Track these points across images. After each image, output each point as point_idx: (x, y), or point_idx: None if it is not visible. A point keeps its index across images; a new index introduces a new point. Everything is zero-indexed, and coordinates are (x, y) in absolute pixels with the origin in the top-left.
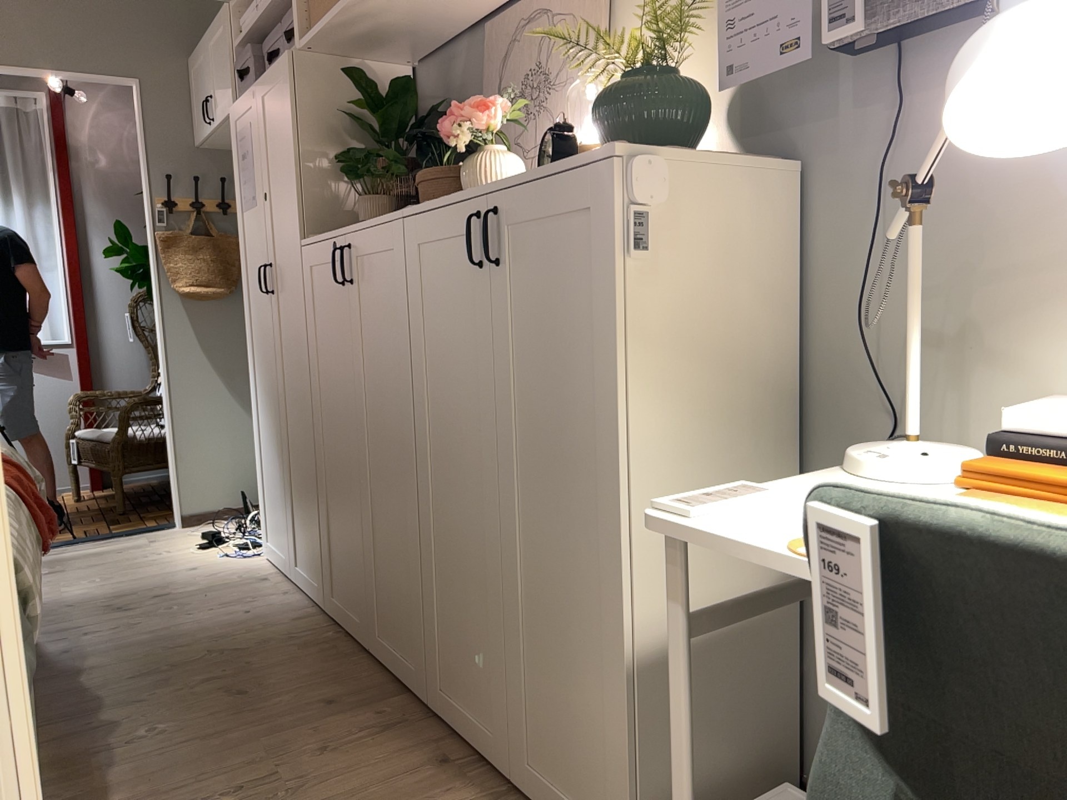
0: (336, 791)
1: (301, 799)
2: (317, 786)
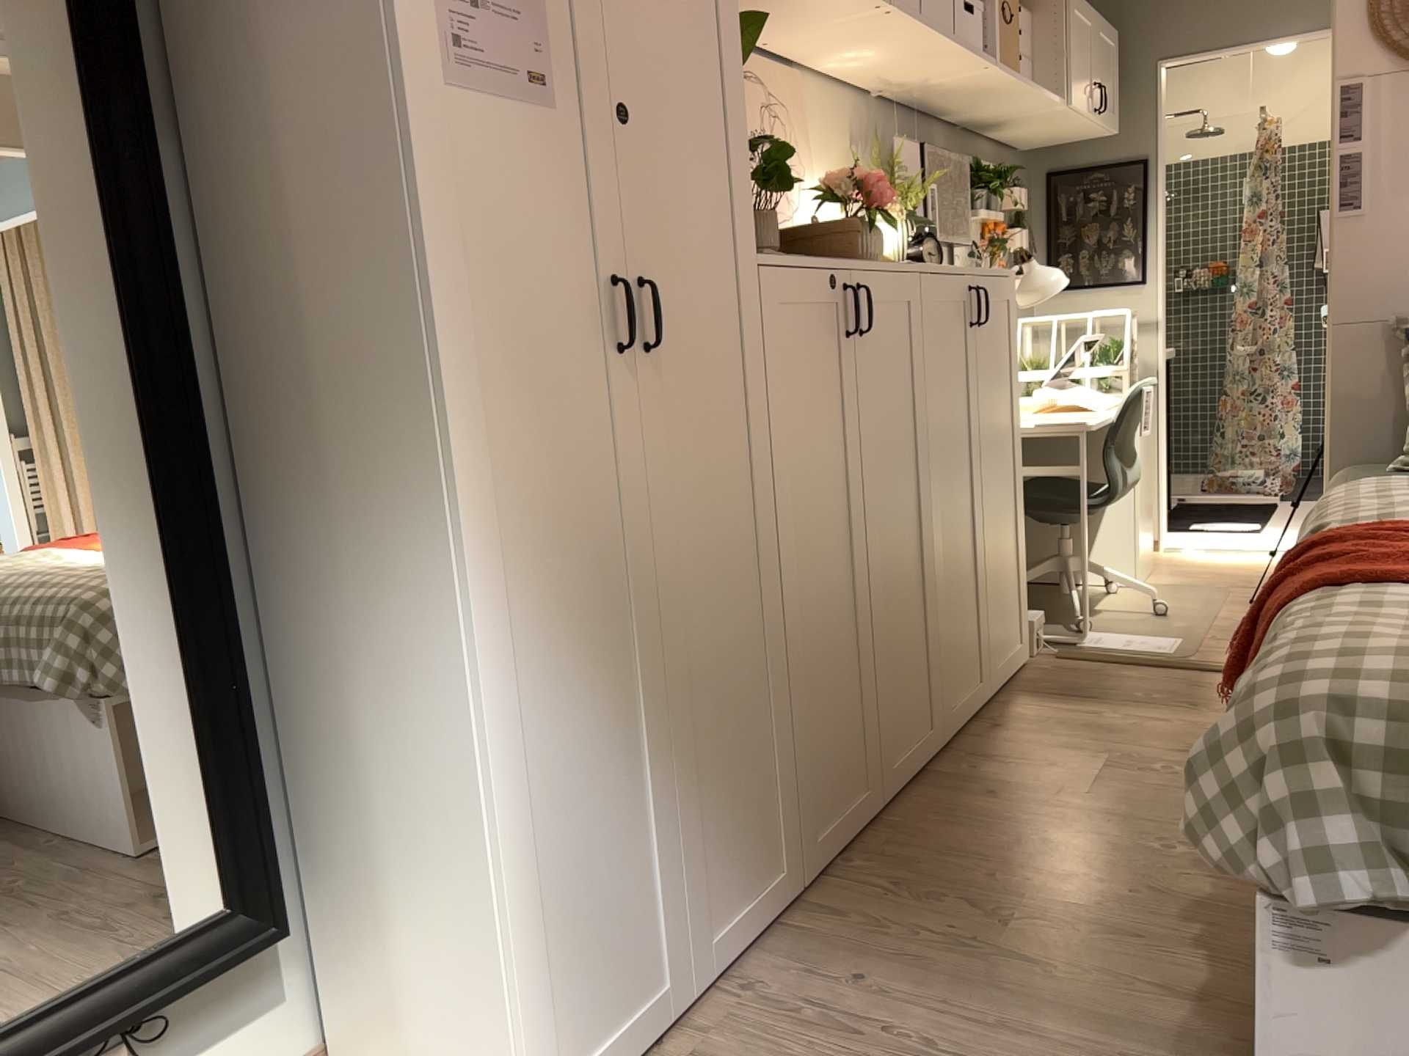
0: (1079, 744)
1: (1106, 750)
2: (1086, 752)
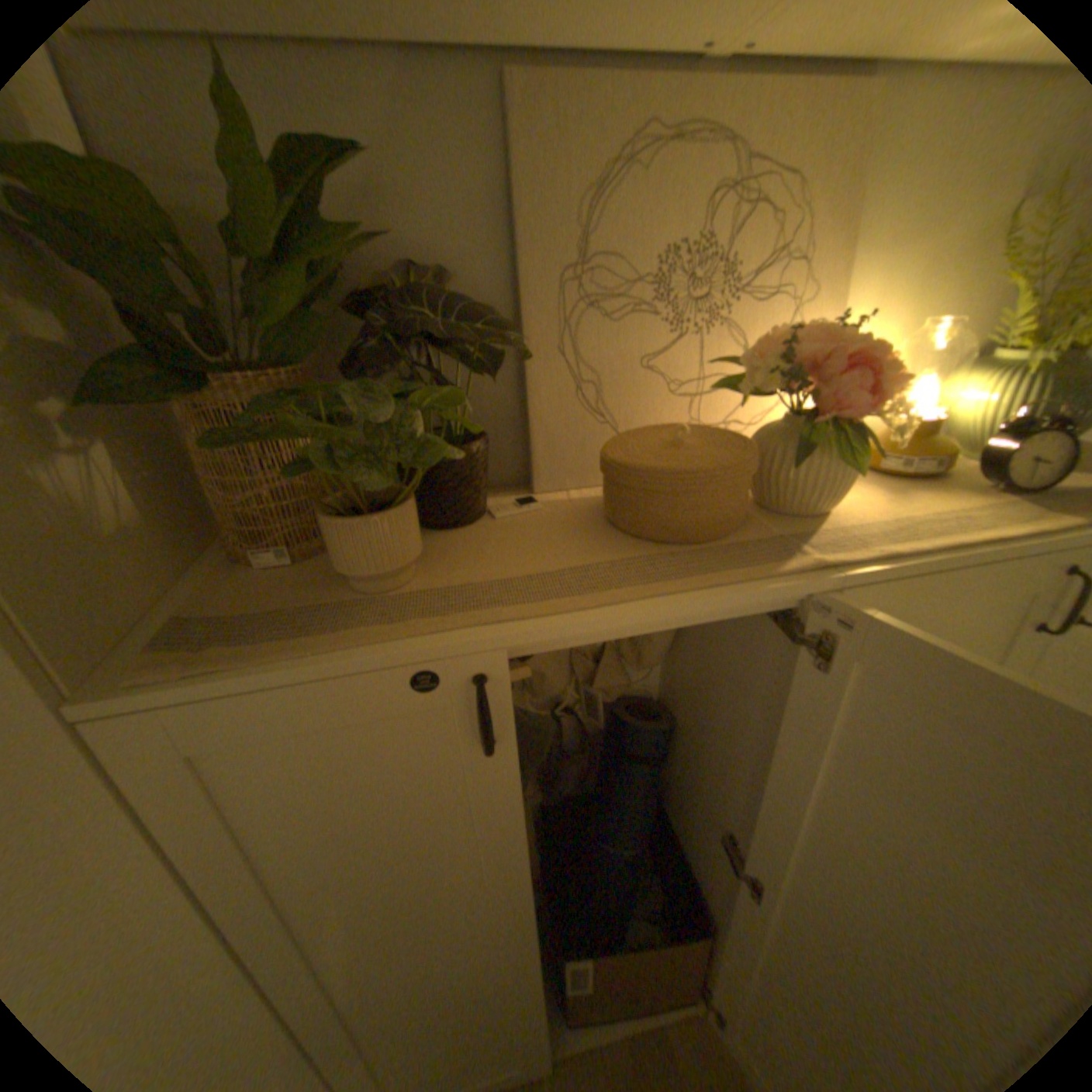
0: None
1: None
2: None
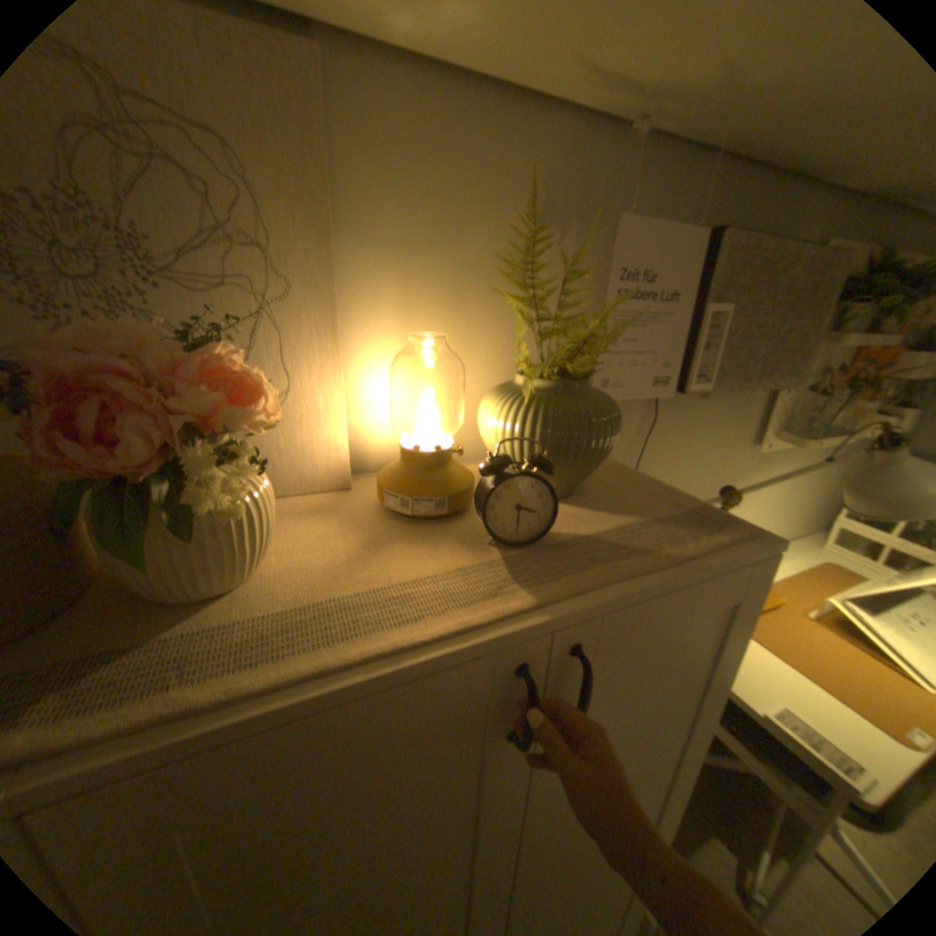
0: None
1: None
2: None
